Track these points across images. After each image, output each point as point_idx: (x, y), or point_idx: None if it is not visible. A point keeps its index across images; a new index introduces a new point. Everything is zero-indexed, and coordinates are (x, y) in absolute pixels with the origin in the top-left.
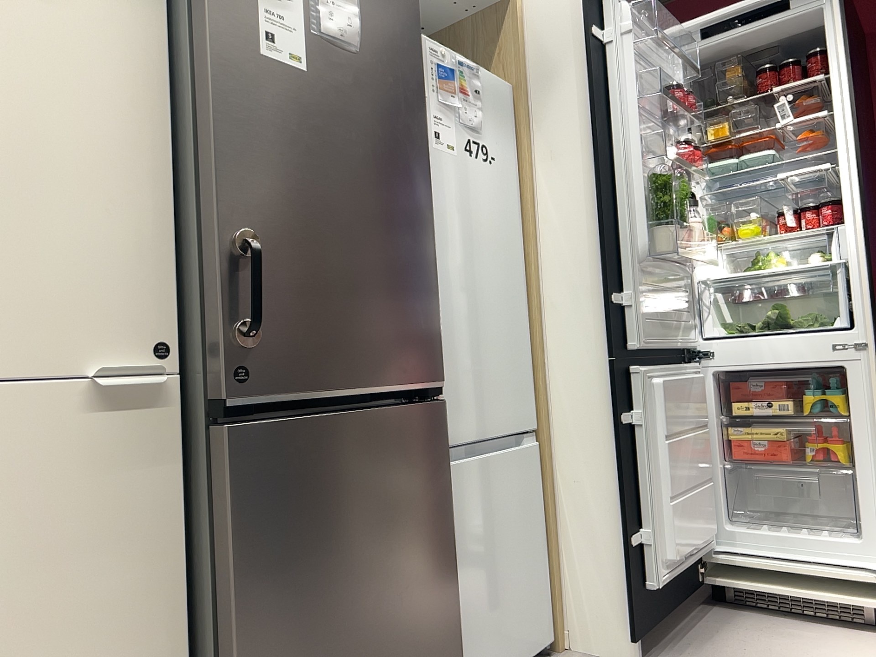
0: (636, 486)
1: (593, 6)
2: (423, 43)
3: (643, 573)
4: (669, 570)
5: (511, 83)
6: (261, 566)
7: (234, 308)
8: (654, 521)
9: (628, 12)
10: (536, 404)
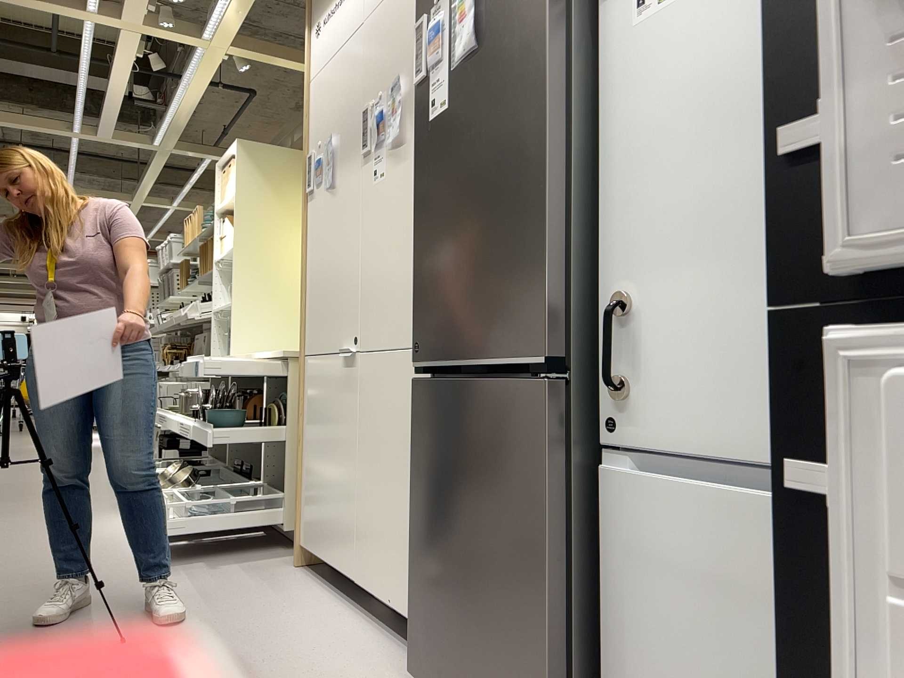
0: None
1: None
2: None
3: None
4: None
5: None
6: (420, 474)
7: (417, 304)
8: None
9: None
10: None
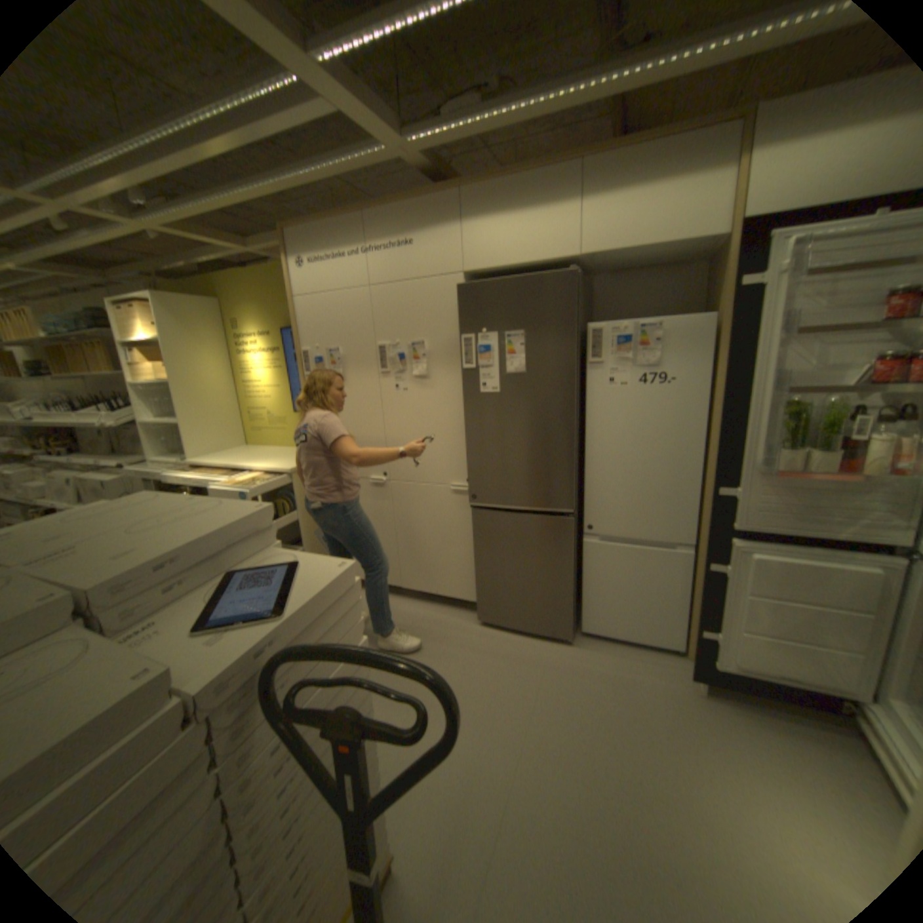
0: (721, 611)
1: (751, 256)
2: (604, 329)
3: (715, 657)
4: (740, 670)
5: (724, 307)
6: (482, 547)
7: (474, 475)
8: (726, 636)
9: (792, 249)
10: (701, 531)
